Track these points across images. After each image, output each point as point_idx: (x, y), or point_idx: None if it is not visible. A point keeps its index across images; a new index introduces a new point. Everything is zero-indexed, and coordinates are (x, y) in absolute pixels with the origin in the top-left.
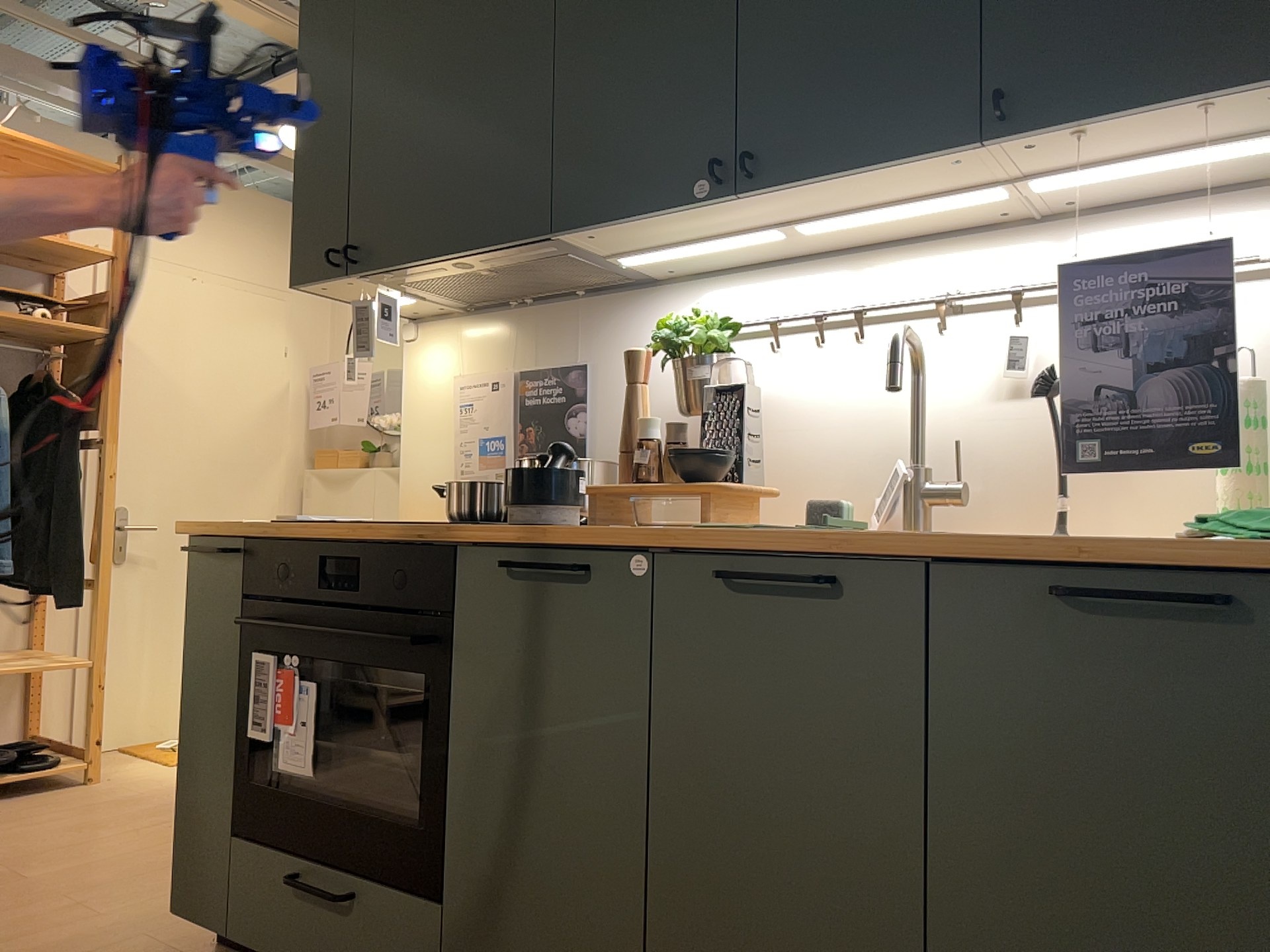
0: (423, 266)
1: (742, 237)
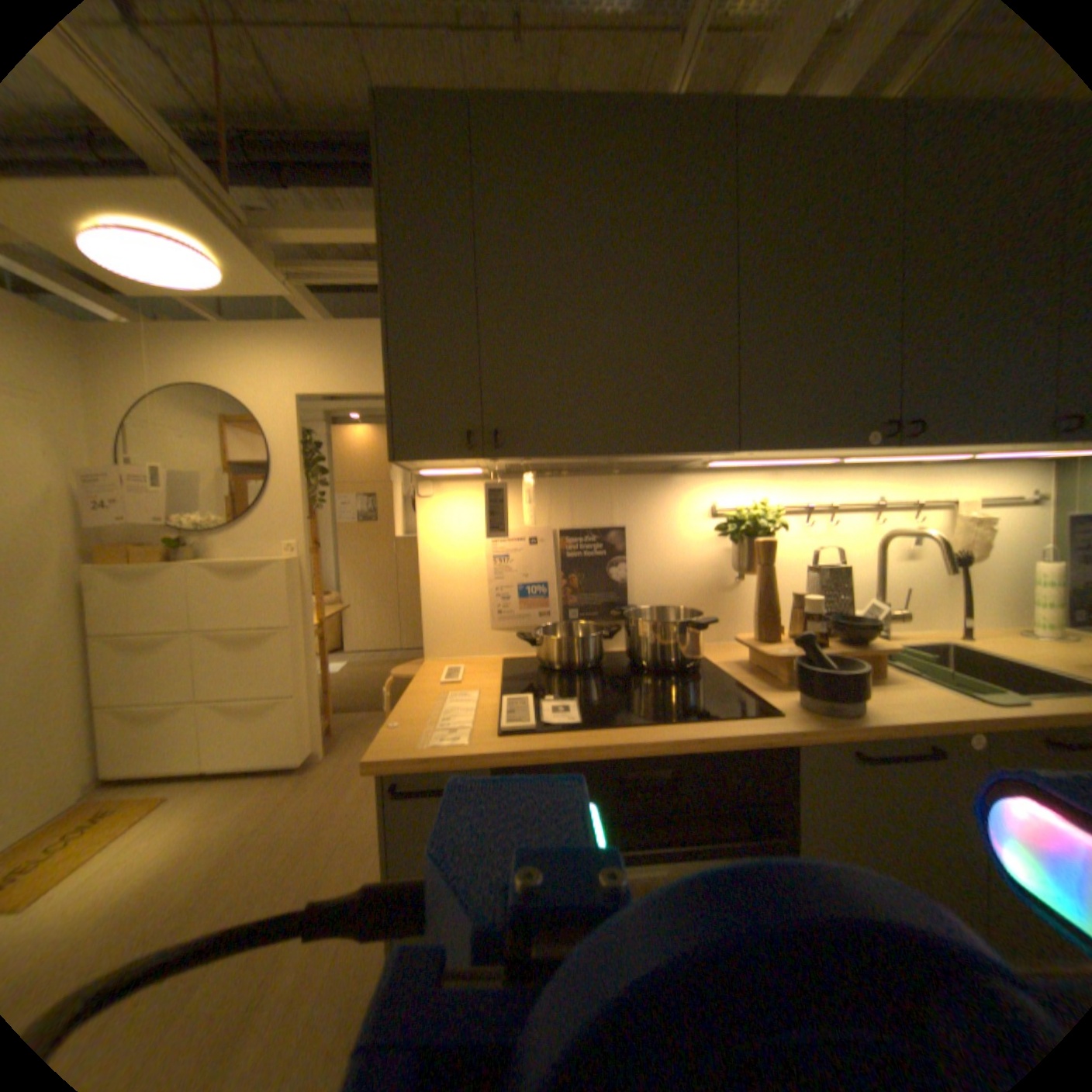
0: (575, 456)
1: (816, 459)
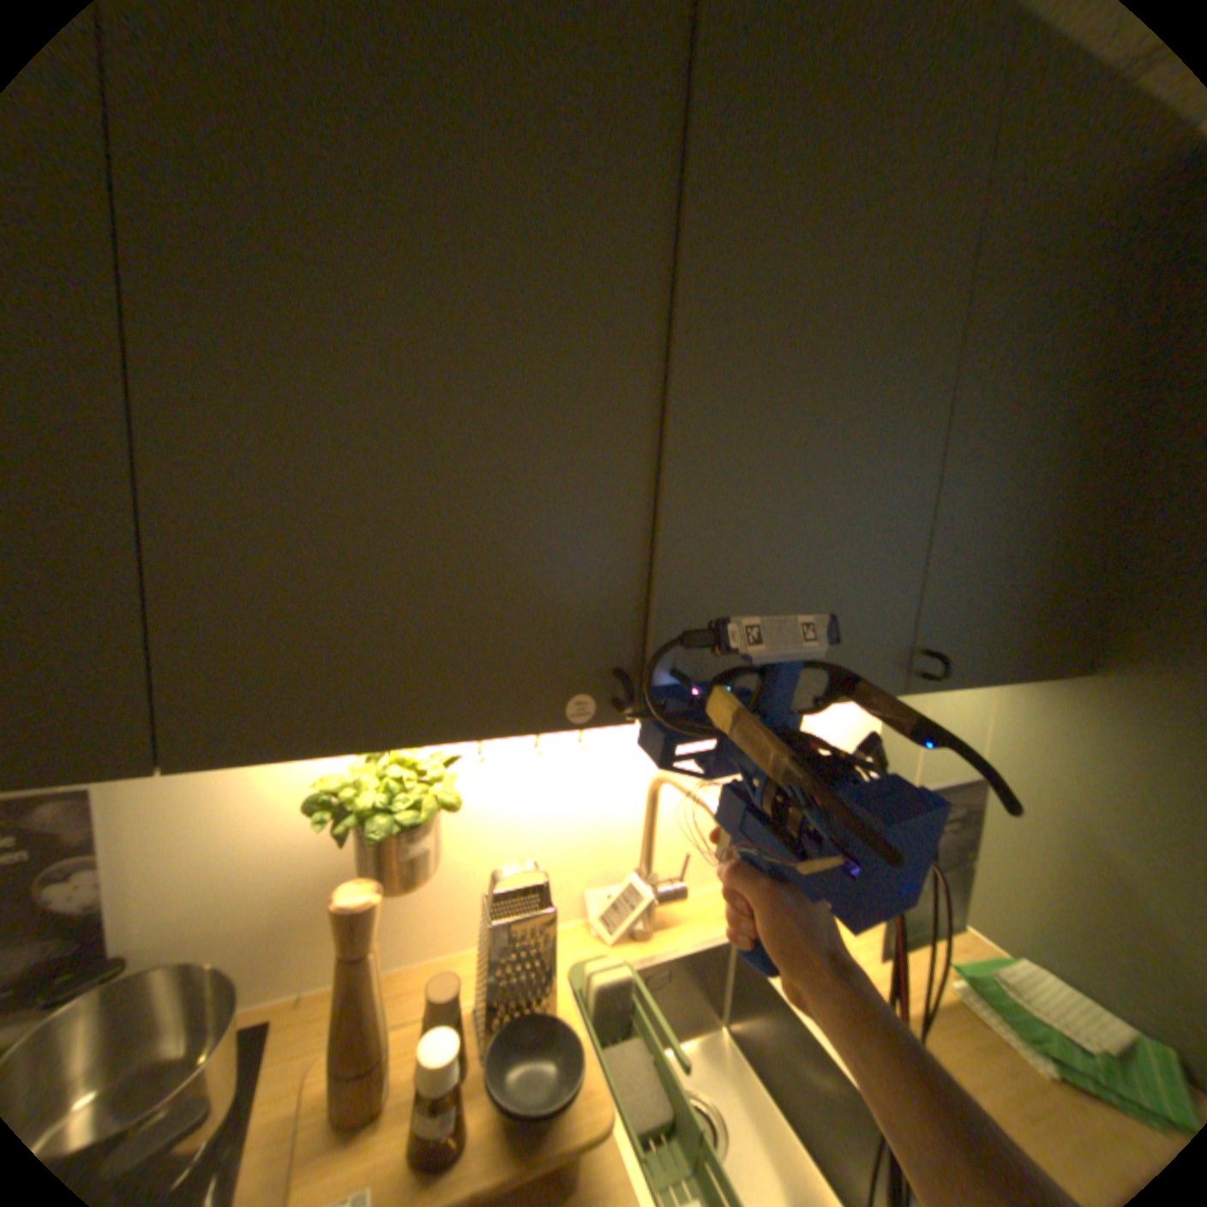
0: None
1: None
